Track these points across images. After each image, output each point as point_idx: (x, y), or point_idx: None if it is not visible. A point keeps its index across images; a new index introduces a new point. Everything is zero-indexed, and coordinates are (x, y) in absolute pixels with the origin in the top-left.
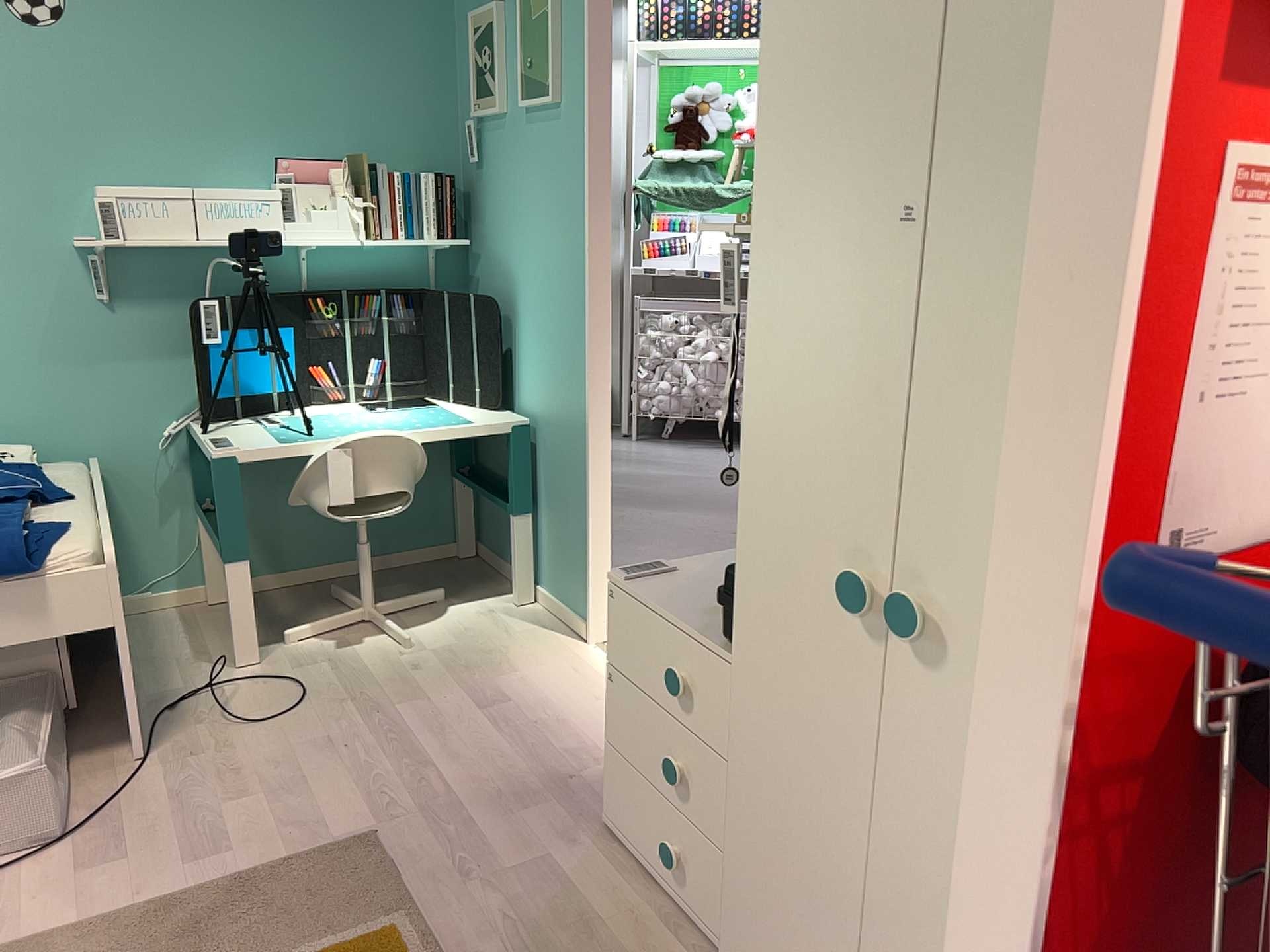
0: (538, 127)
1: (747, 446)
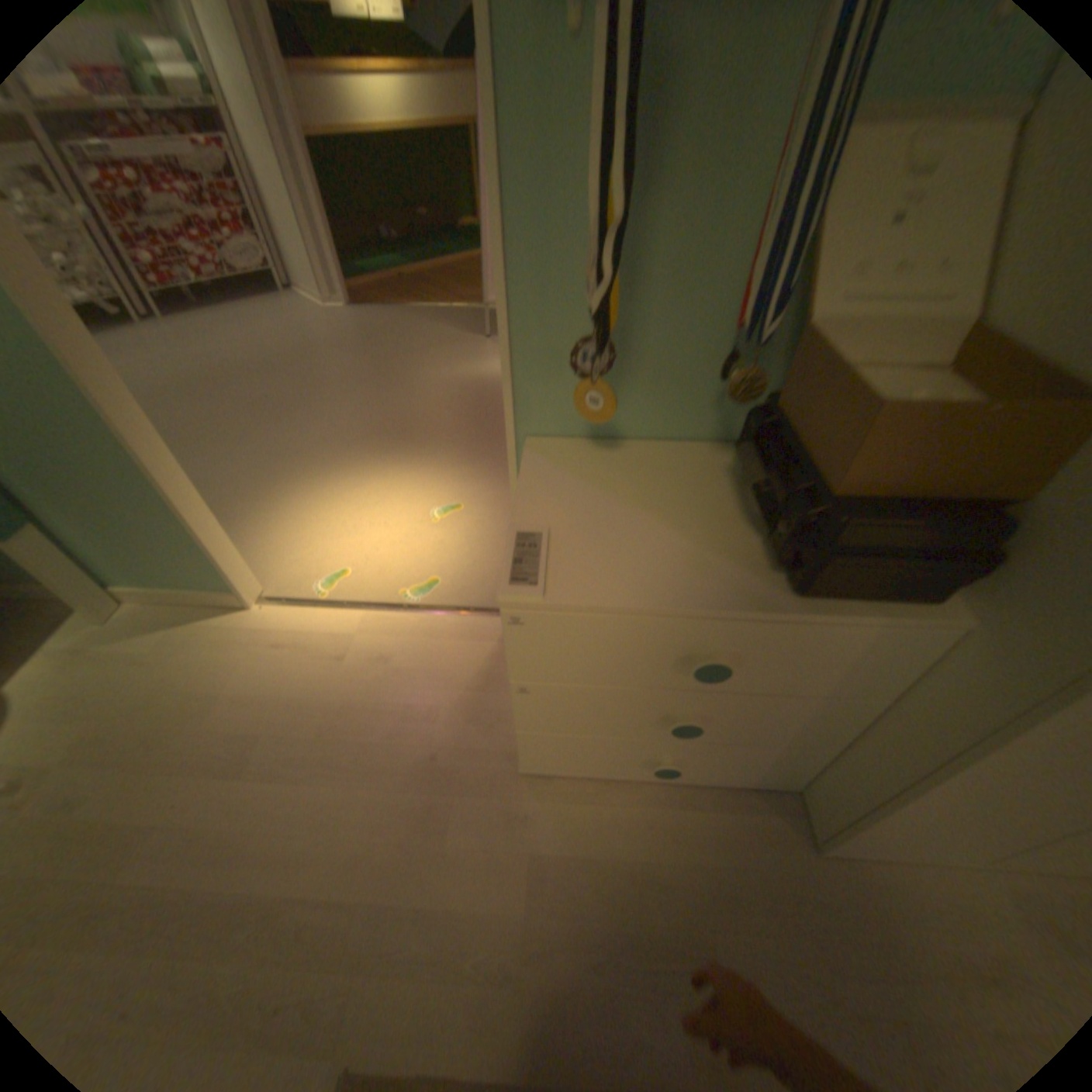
0: None
1: None
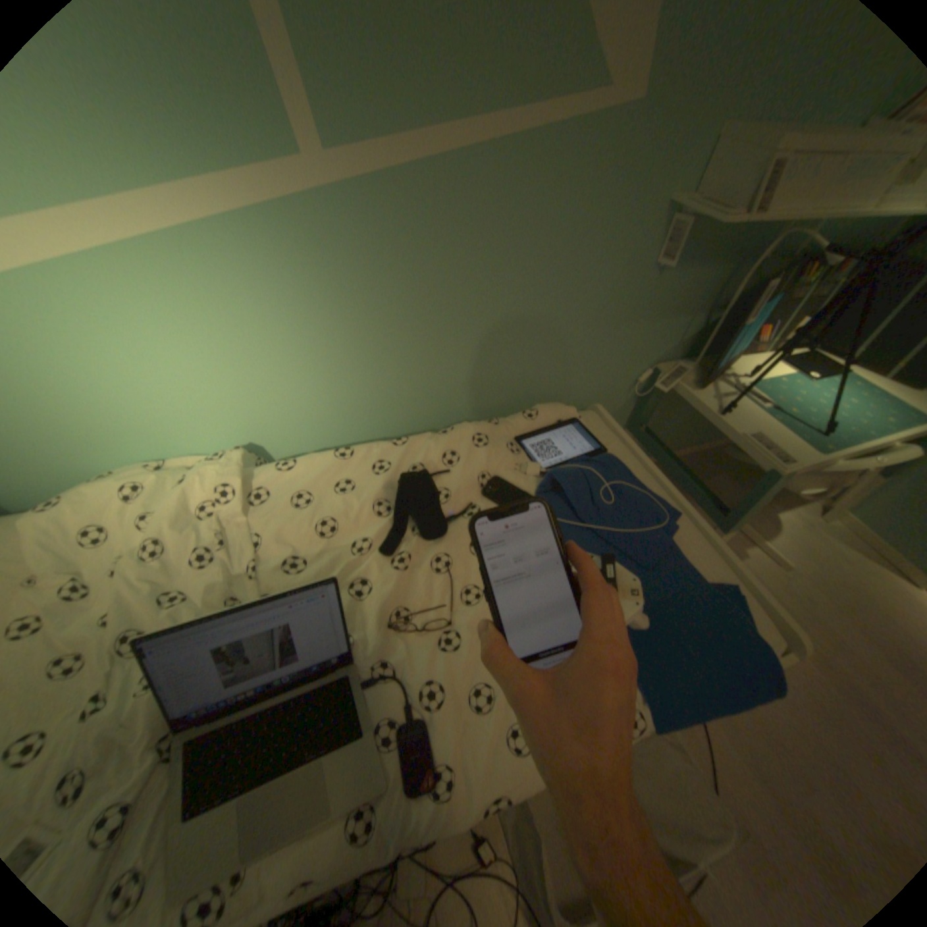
0: None
1: None
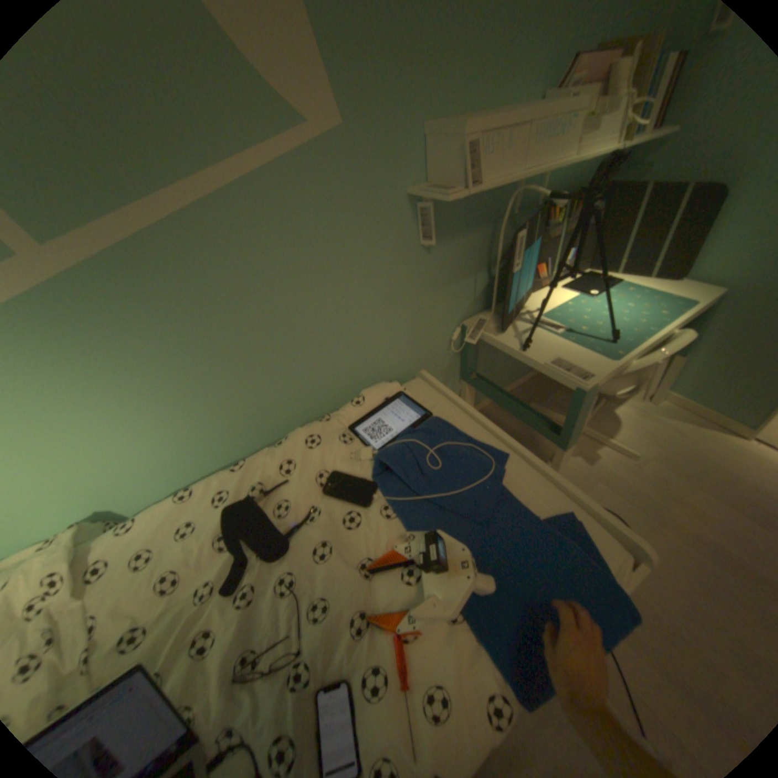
0: None
1: None
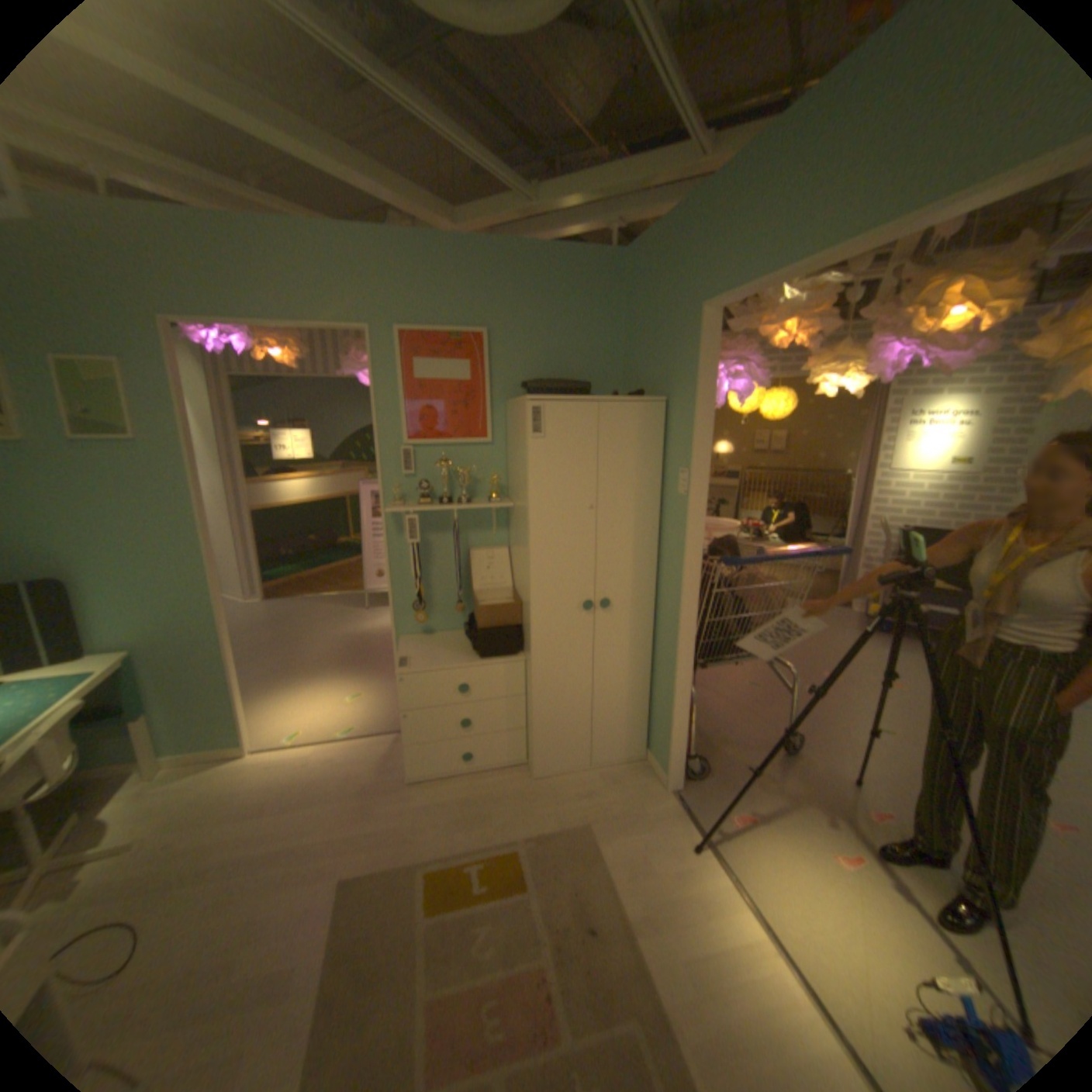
0: (96, 454)
1: (531, 584)
